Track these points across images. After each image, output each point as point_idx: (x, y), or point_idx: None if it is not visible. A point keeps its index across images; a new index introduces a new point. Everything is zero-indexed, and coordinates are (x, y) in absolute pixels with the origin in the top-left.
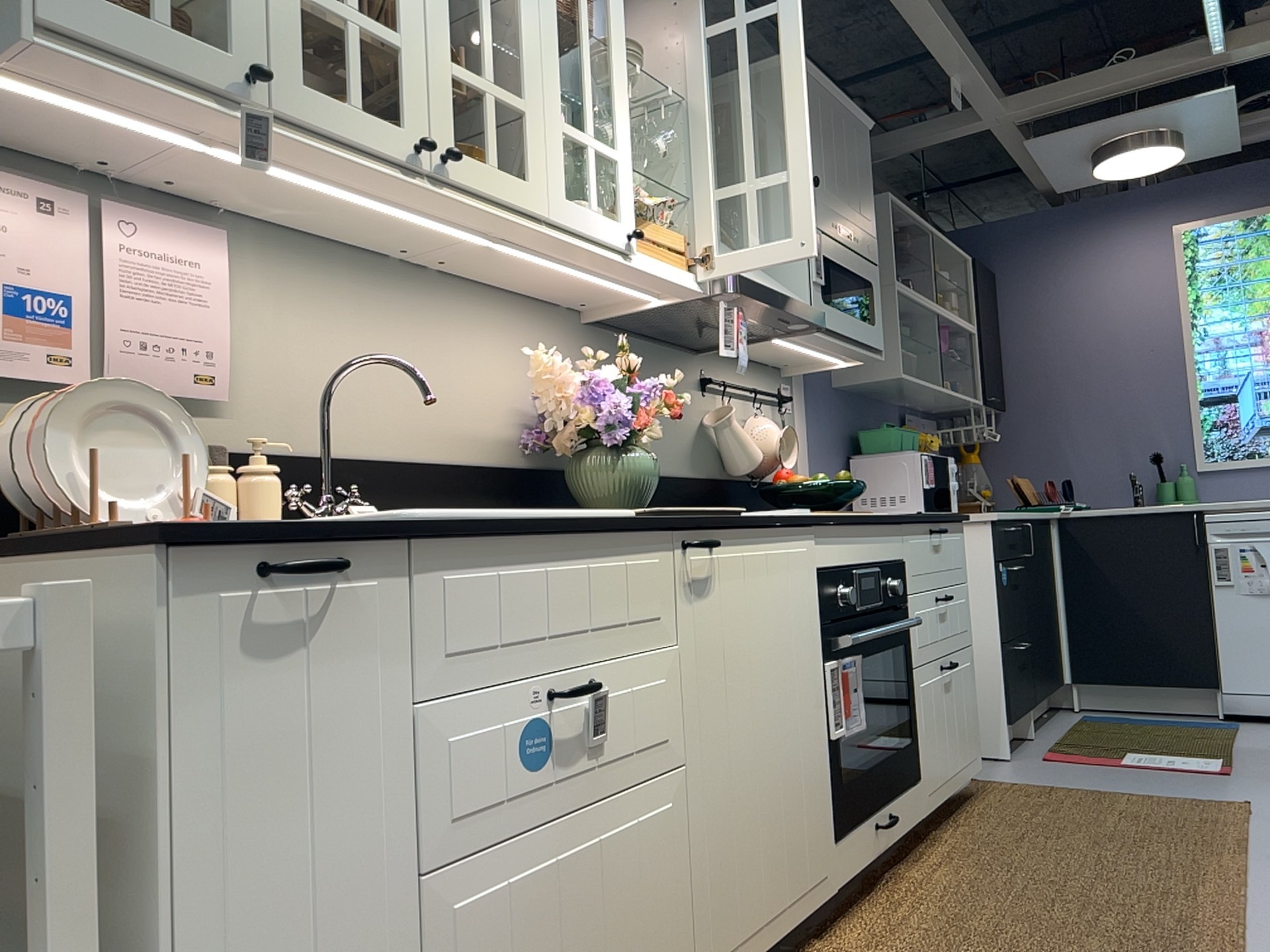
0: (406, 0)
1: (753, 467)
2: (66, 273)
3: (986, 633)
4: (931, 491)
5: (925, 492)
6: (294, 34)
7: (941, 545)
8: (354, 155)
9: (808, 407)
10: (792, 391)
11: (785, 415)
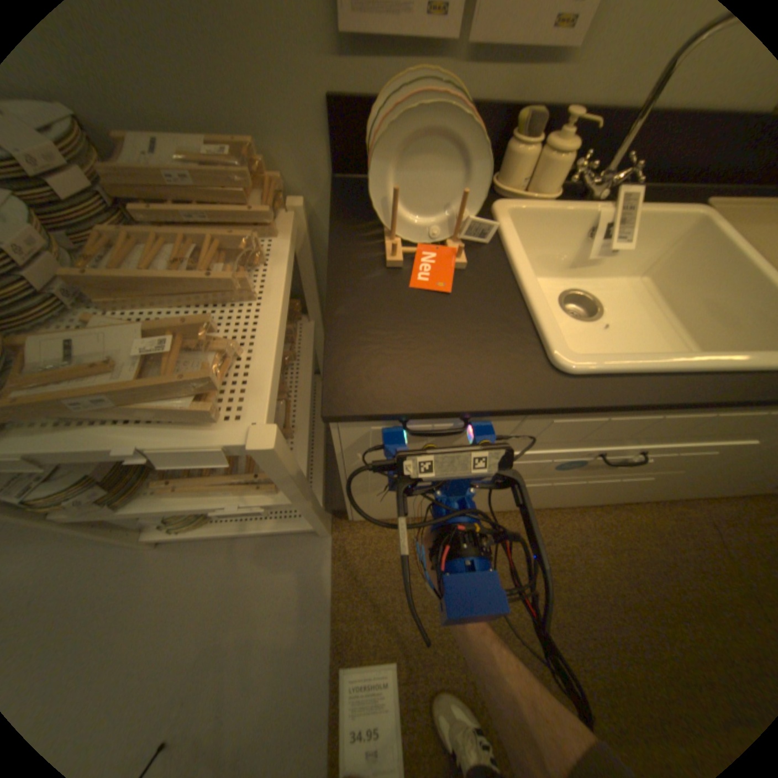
0: None
1: None
2: None
3: None
4: None
5: None
6: None
7: None
8: None
9: None
10: None
11: None
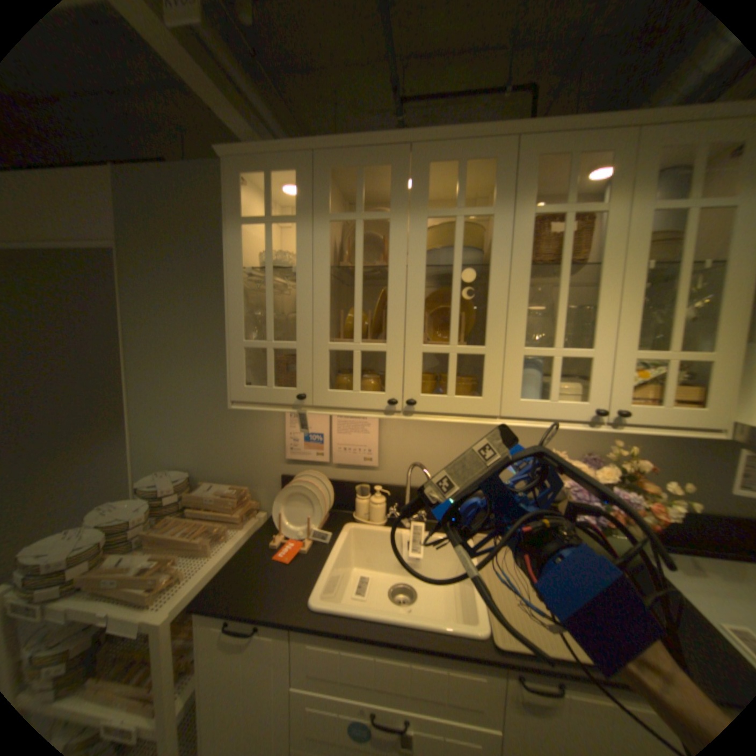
0: (392, 323)
1: None
2: (322, 427)
3: None
4: None
5: None
6: (326, 369)
7: None
8: (358, 412)
9: None
10: None
11: None
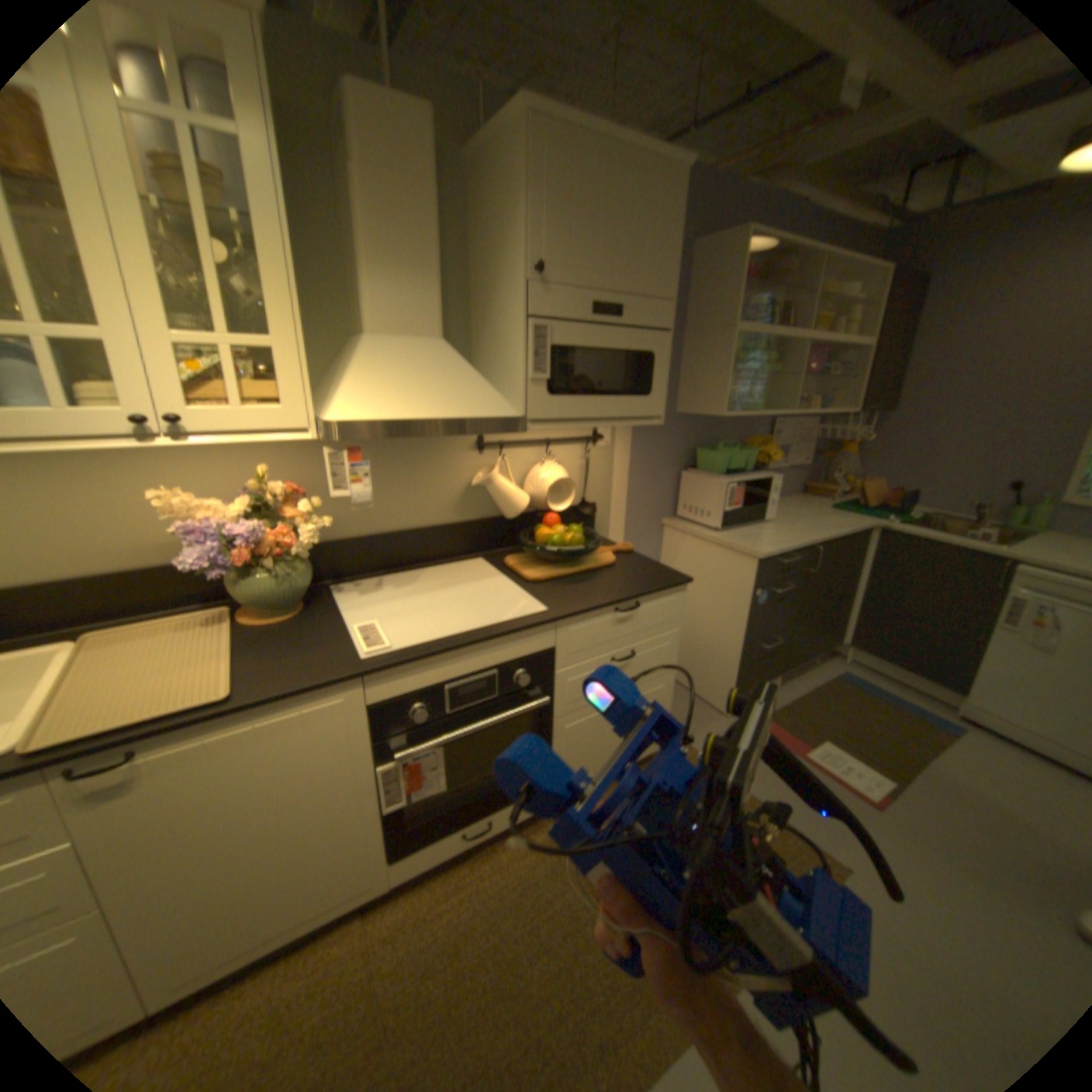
0: None
1: (533, 504)
2: None
3: (734, 635)
4: (731, 513)
5: (726, 513)
6: None
7: (630, 616)
8: None
9: (632, 436)
10: (610, 427)
11: (596, 450)
